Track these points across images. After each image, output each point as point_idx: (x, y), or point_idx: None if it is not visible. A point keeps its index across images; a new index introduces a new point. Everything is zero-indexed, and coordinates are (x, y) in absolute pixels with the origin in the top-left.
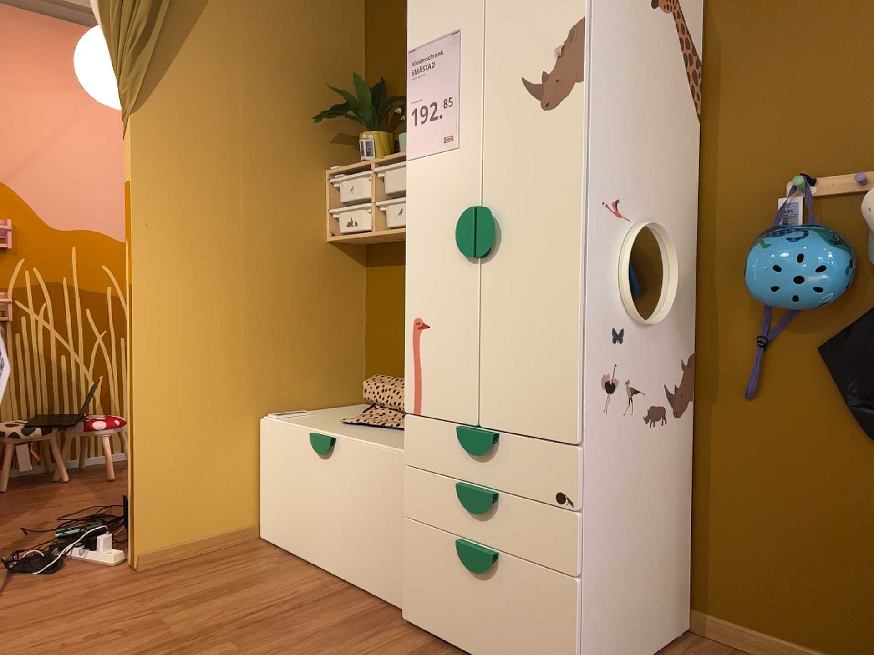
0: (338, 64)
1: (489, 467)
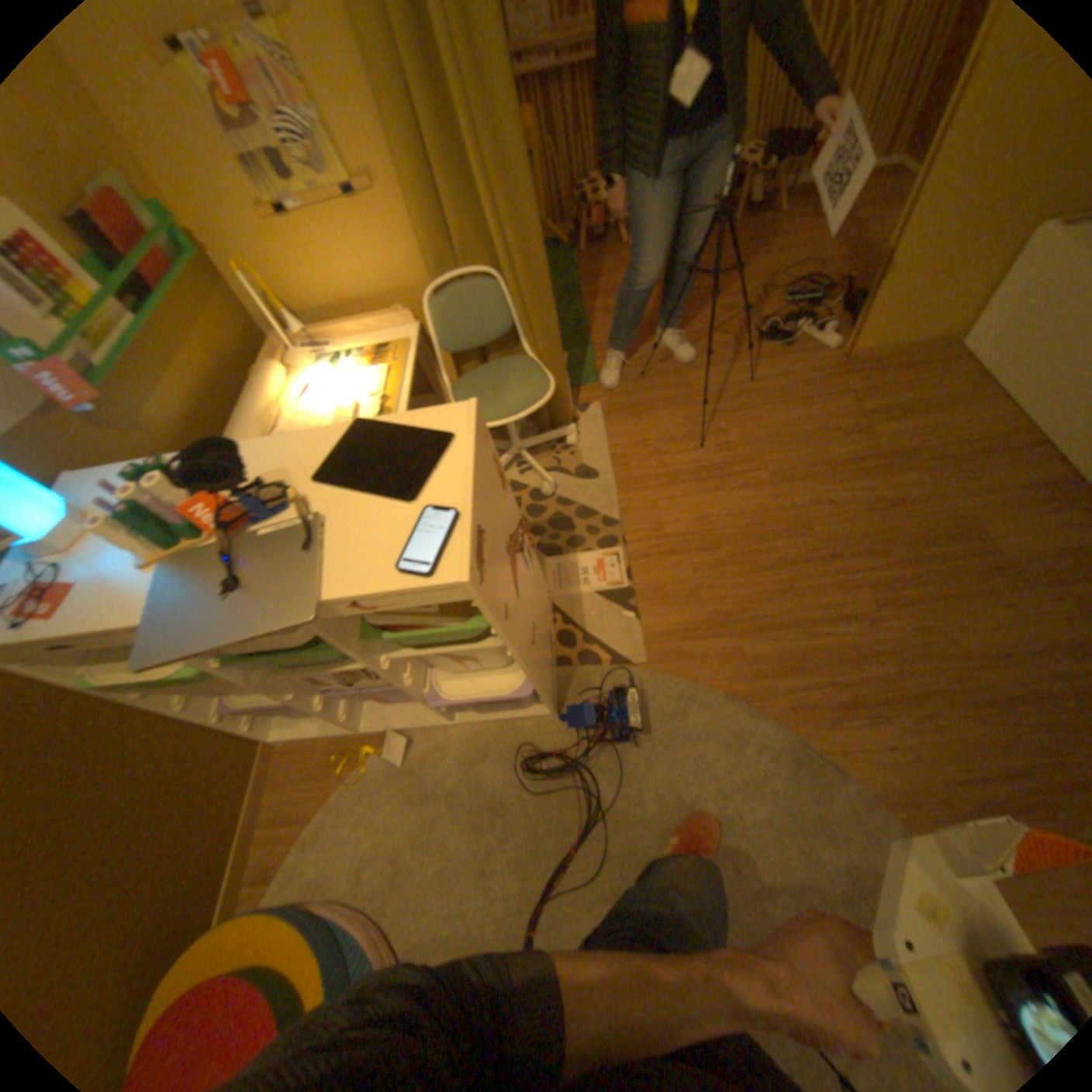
0: None
1: None
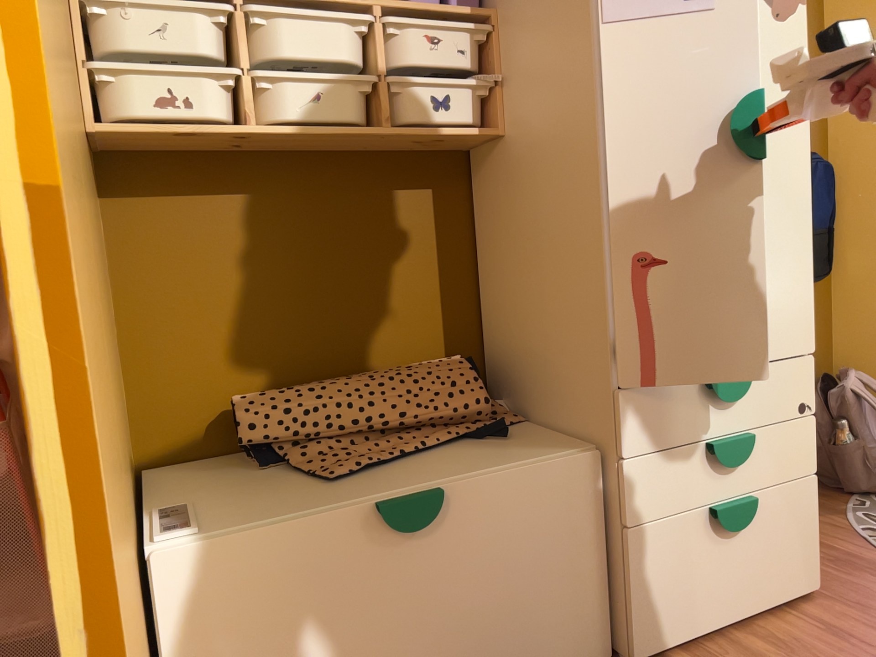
0: None
1: (737, 408)
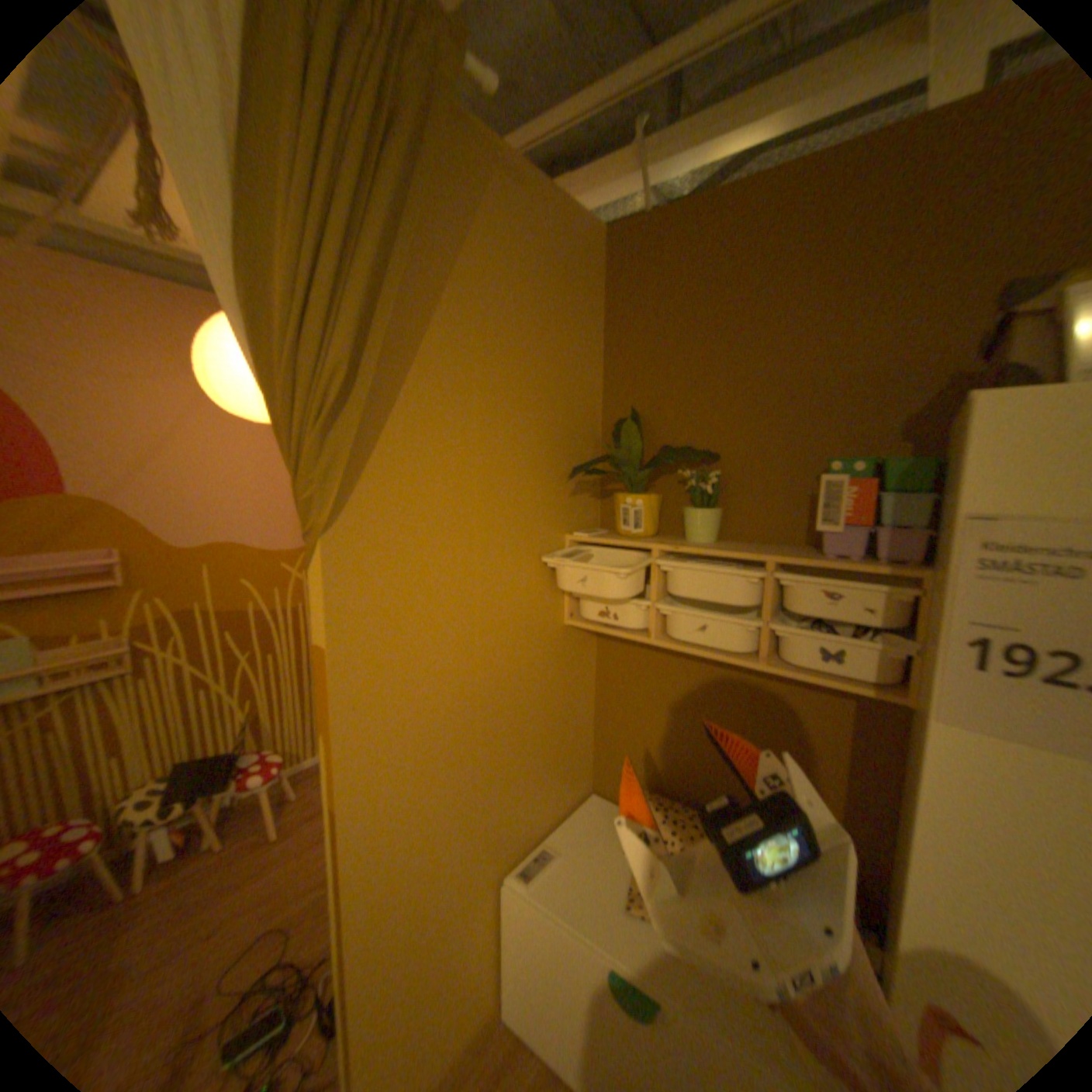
0: (579, 386)
1: None
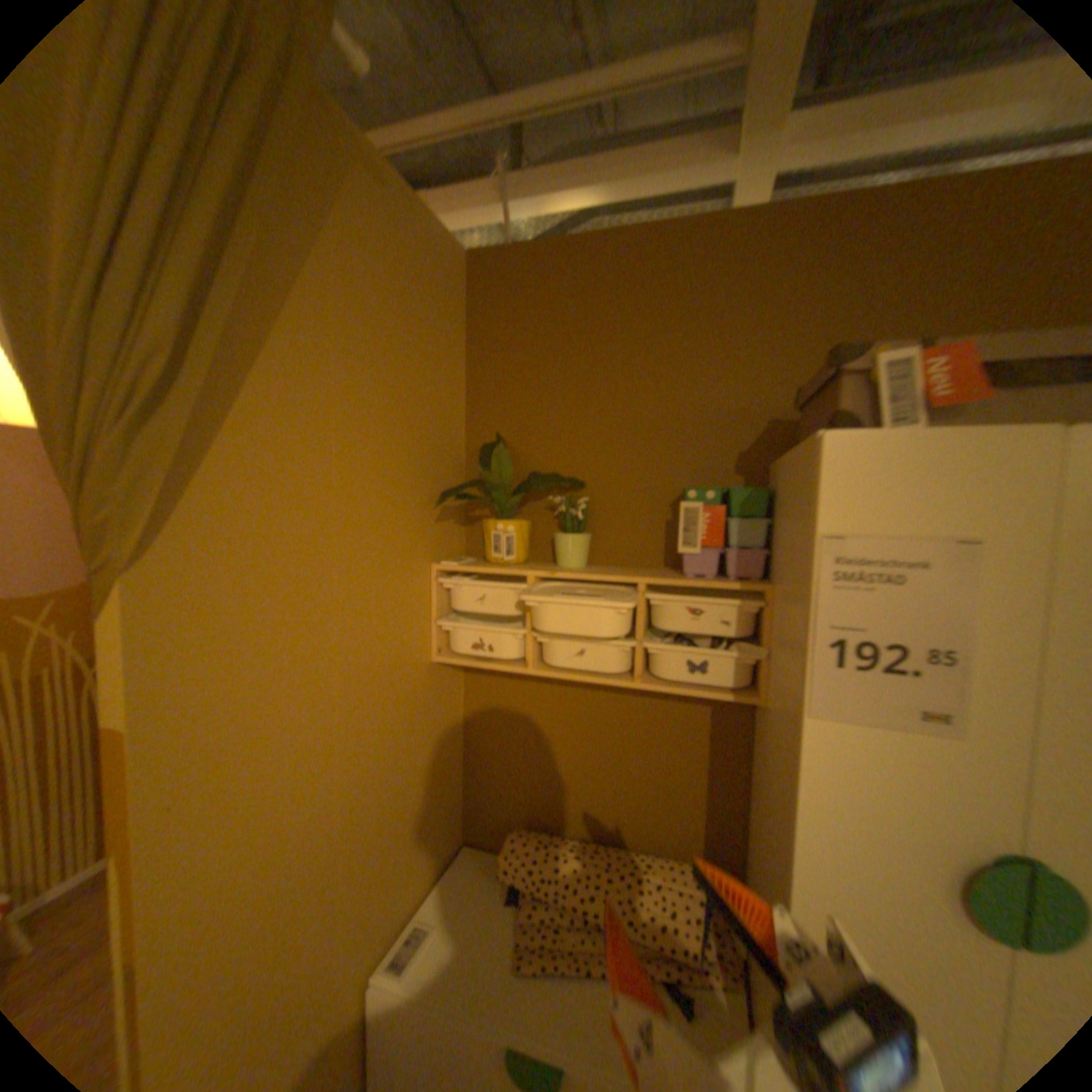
0: (443, 406)
1: None
